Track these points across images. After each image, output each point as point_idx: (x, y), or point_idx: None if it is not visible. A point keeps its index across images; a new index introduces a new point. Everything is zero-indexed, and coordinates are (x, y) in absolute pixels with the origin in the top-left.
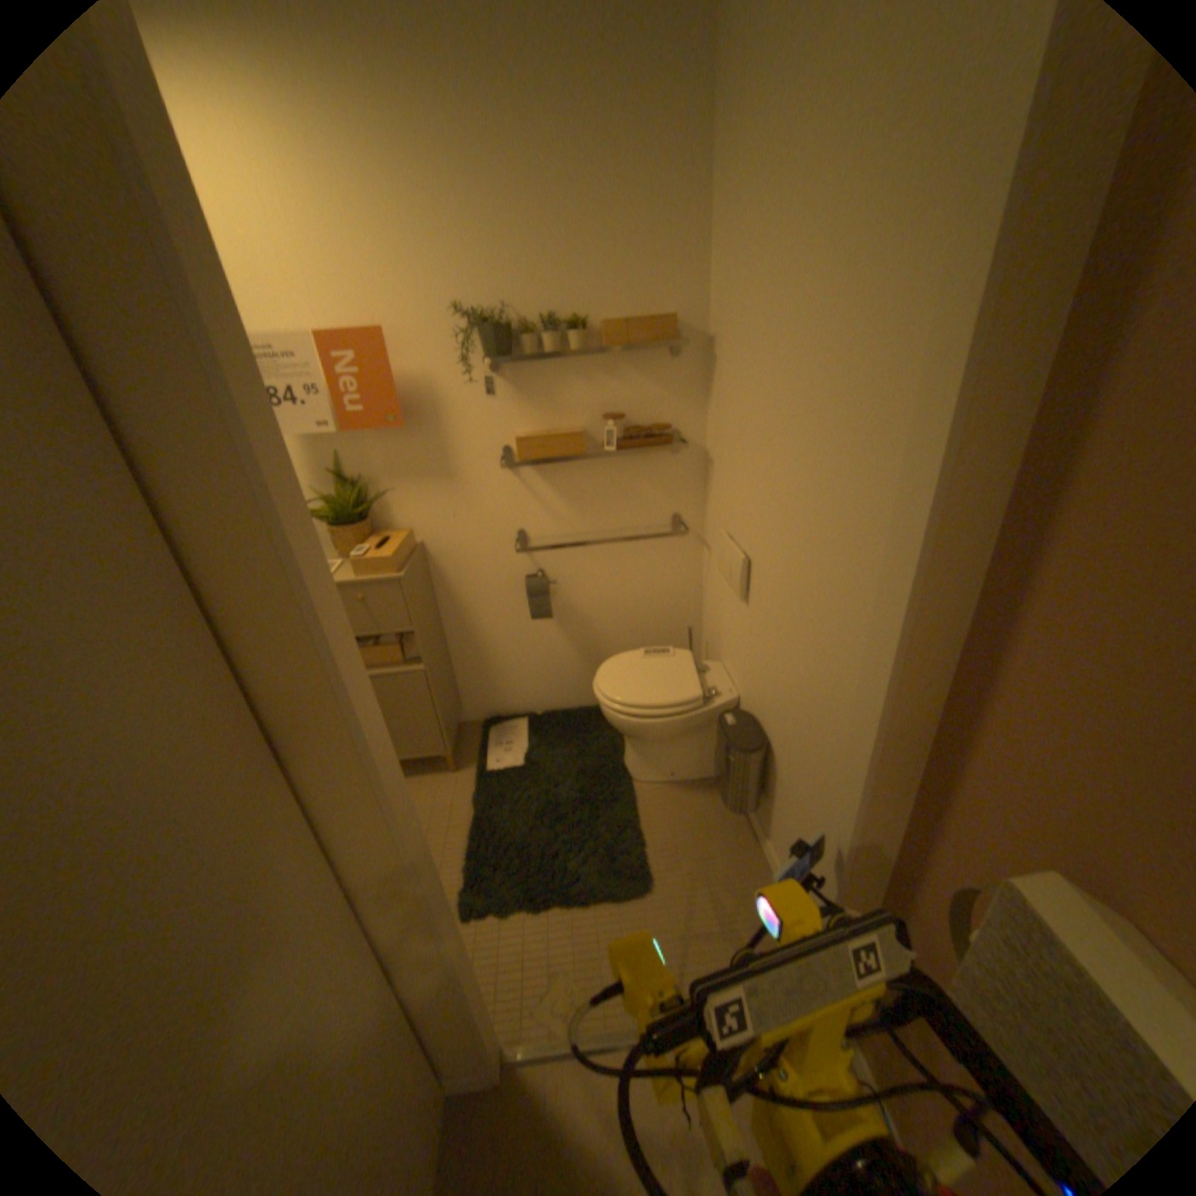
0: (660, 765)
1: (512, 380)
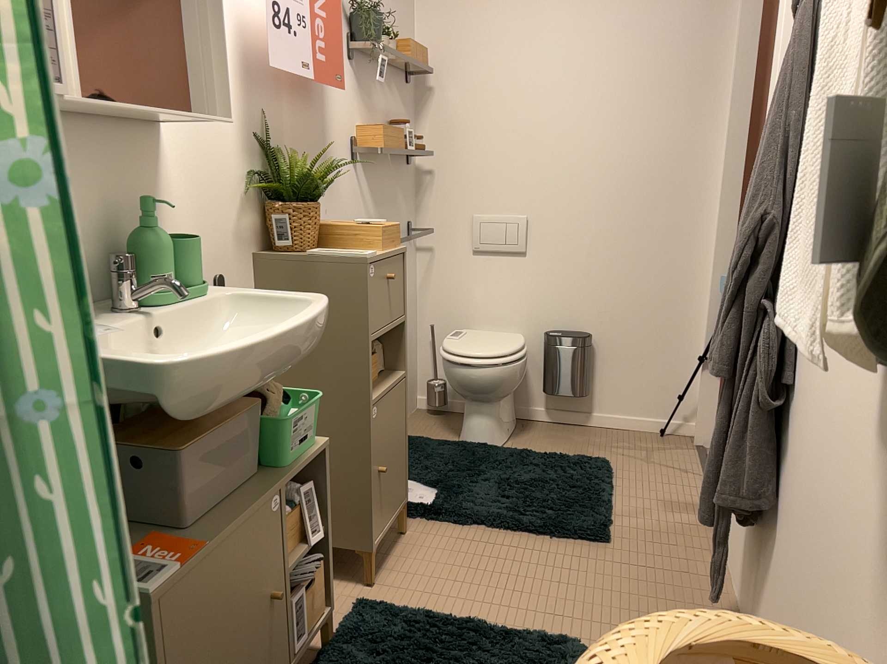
0: (504, 423)
1: (356, 73)
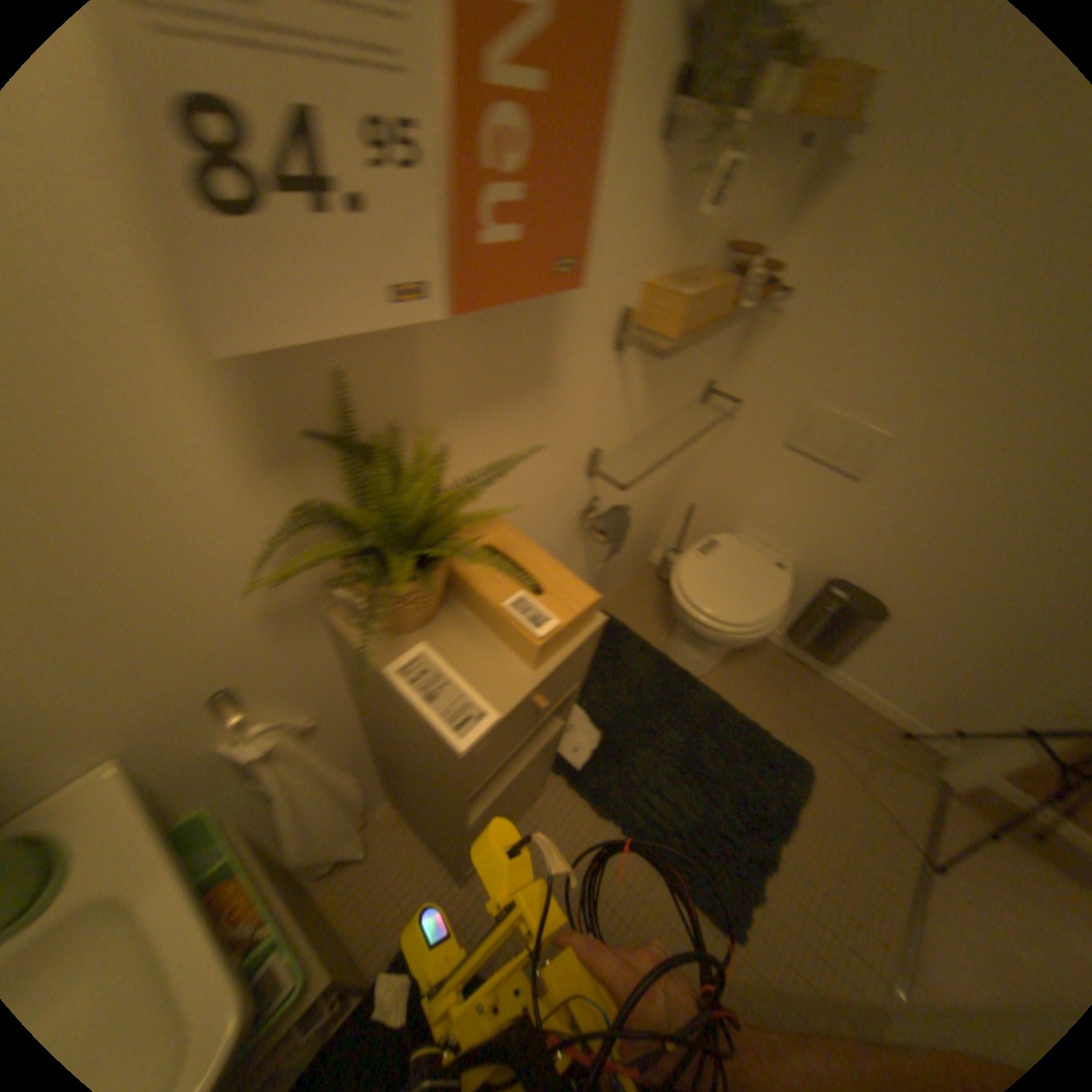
0: (720, 654)
1: (680, 160)
